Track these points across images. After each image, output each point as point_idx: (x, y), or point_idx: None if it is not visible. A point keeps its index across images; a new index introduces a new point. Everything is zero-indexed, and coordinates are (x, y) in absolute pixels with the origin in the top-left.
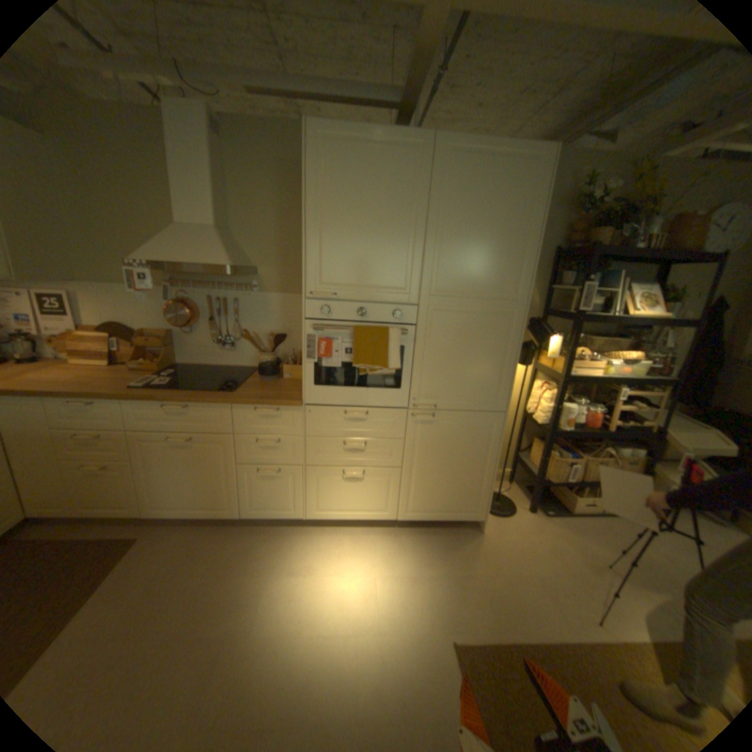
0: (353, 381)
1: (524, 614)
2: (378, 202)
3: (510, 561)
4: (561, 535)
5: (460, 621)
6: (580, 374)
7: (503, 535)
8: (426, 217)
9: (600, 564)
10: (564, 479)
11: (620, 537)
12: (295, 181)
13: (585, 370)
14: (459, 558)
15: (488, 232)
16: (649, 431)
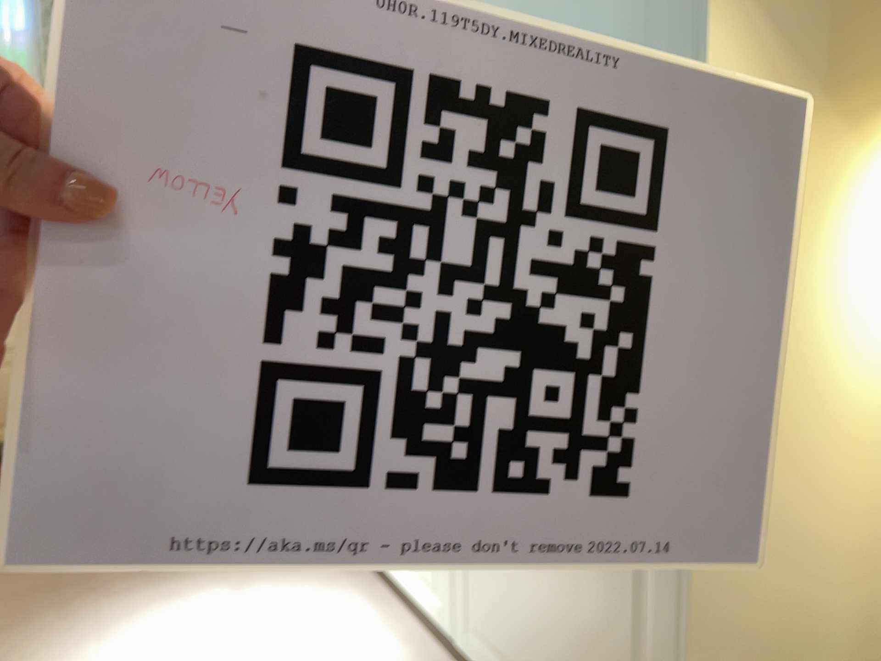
0: None
1: None
2: None
3: None
4: None
5: None
6: None
7: None
8: None
9: None
10: None
11: None
12: None
13: None
14: None
15: None
16: None
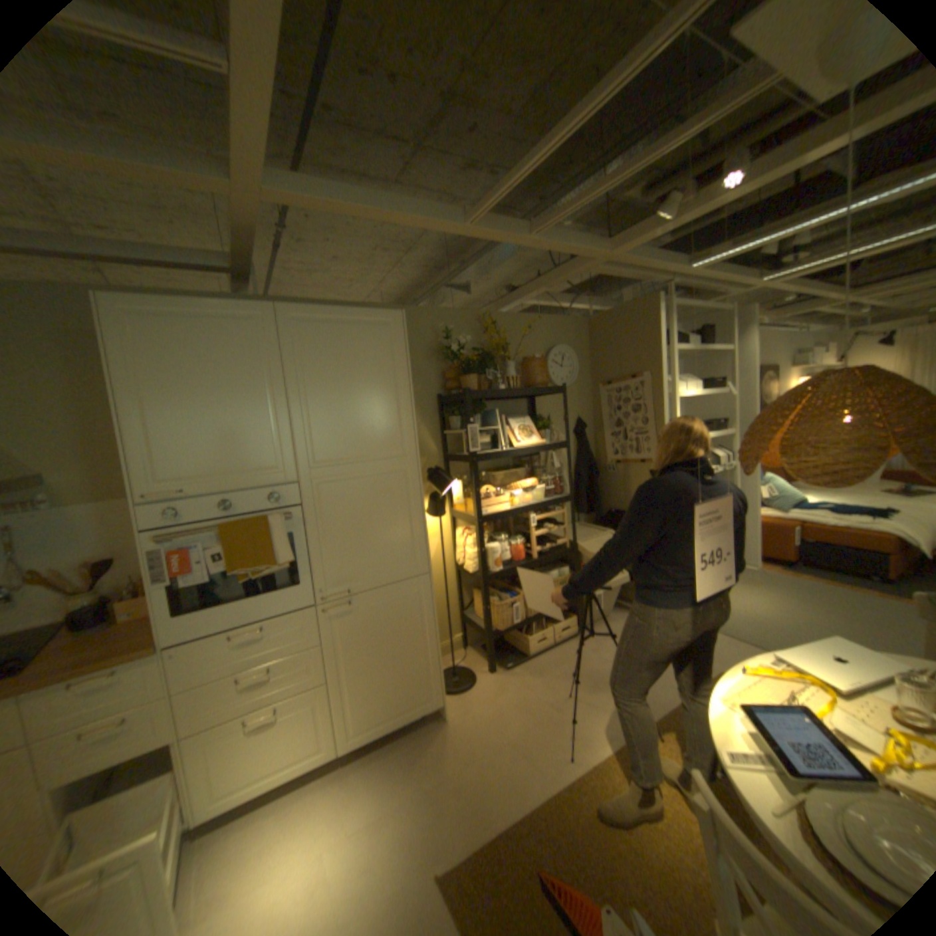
0: (233, 594)
1: (503, 792)
2: (221, 377)
3: (479, 740)
4: (522, 685)
5: (437, 844)
6: (490, 512)
7: (467, 713)
8: (285, 387)
9: (560, 697)
10: (509, 623)
11: (572, 661)
12: (94, 356)
13: (493, 506)
14: (424, 766)
15: (359, 395)
16: (564, 548)
